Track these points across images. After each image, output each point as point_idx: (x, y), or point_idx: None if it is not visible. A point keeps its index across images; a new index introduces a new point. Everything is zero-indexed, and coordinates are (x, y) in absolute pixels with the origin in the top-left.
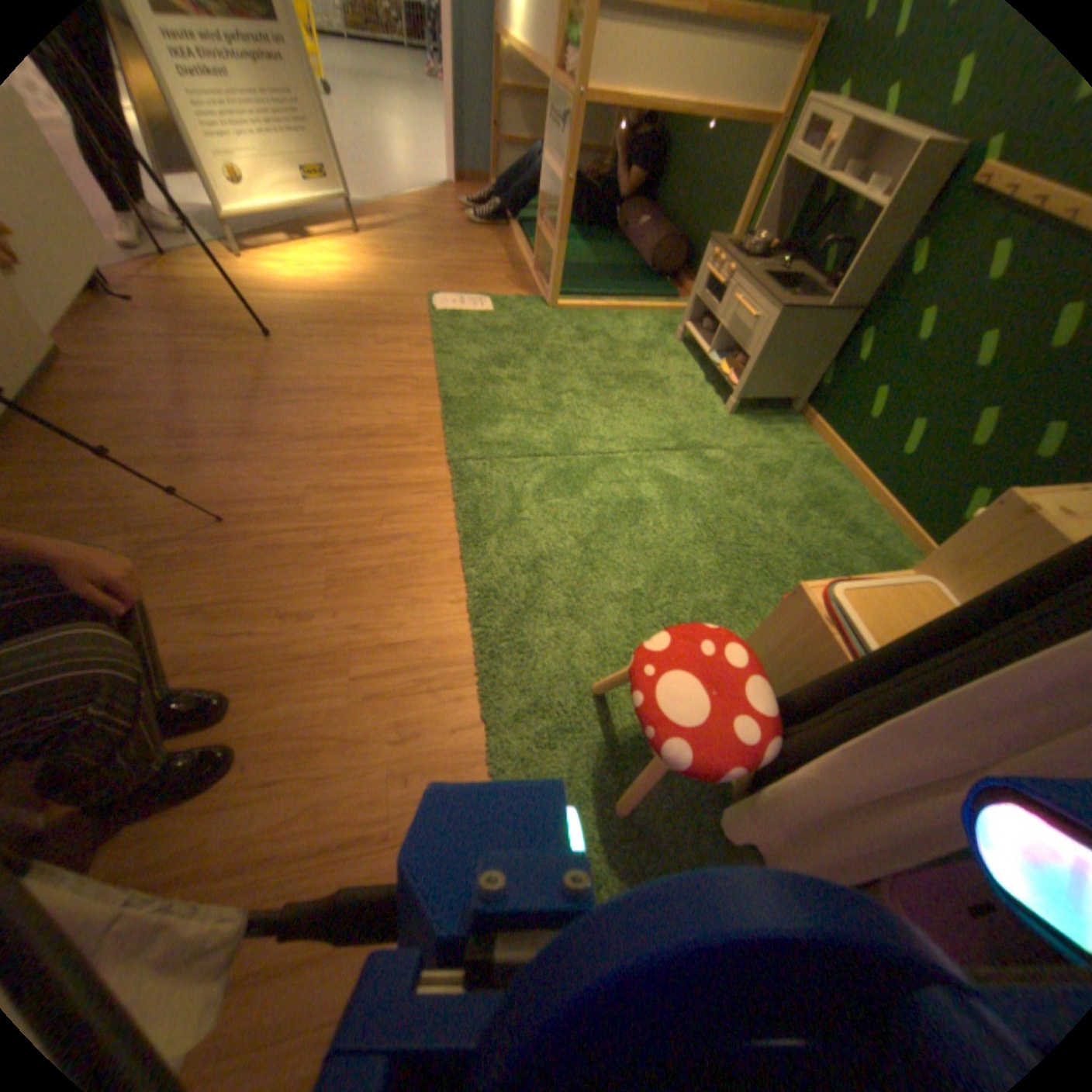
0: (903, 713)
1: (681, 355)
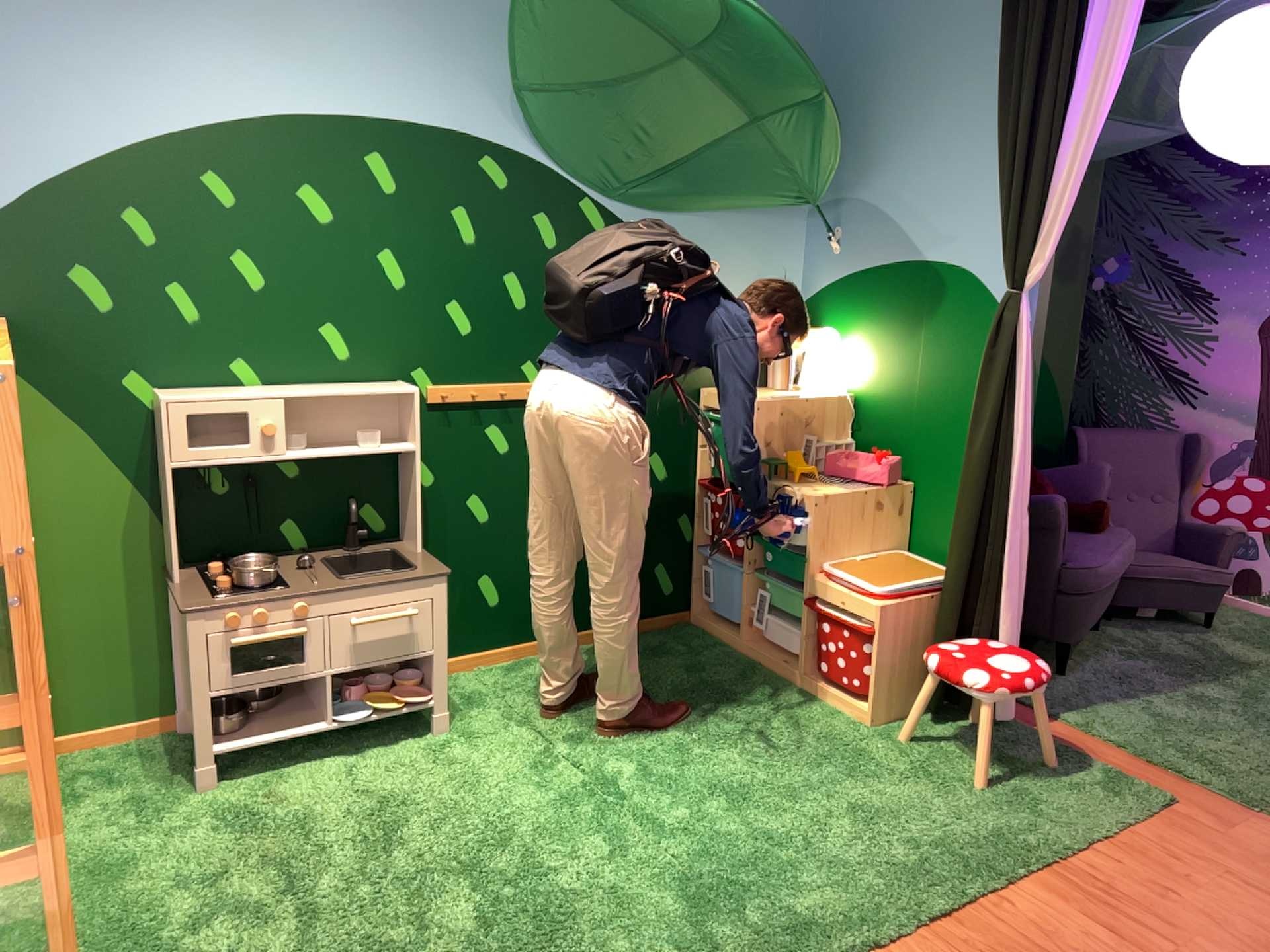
0: (1000, 540)
1: (274, 773)
